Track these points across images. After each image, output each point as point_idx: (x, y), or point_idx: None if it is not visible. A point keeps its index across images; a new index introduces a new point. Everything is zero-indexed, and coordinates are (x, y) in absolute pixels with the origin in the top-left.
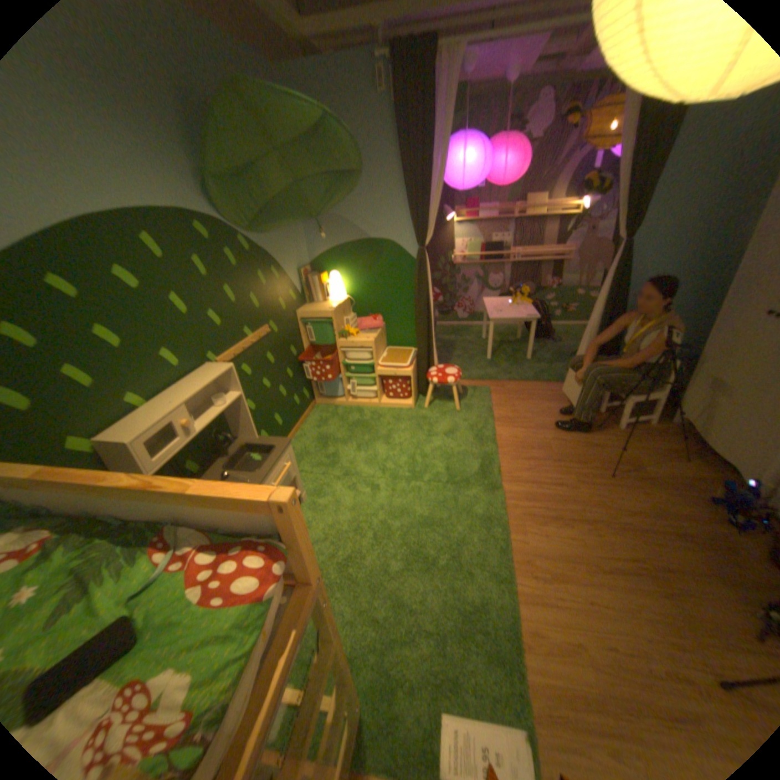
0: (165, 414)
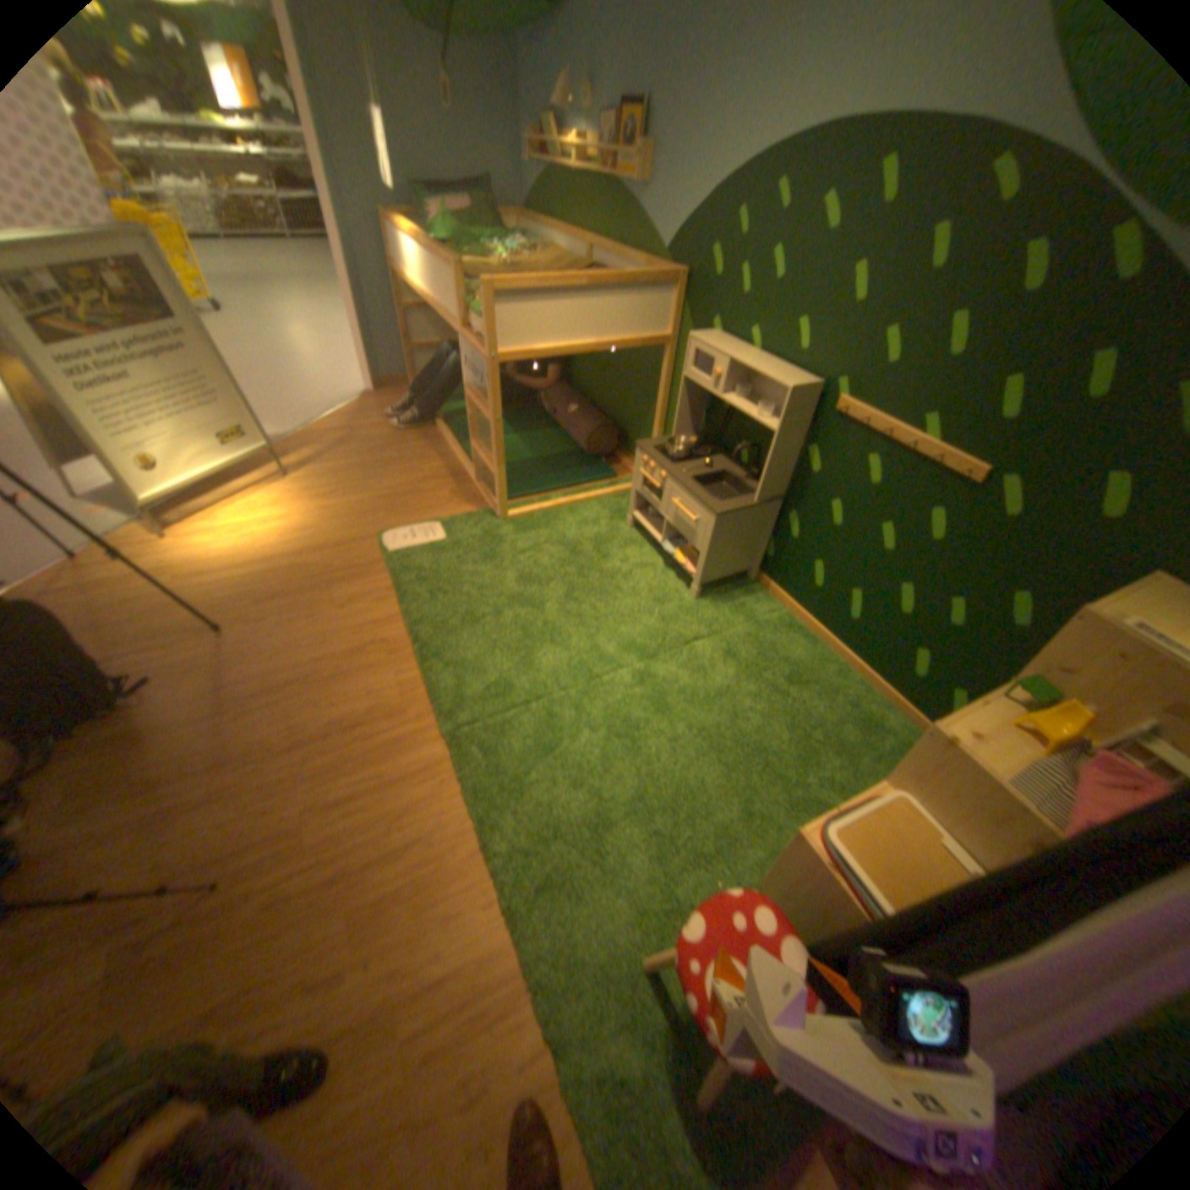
0: (716, 351)
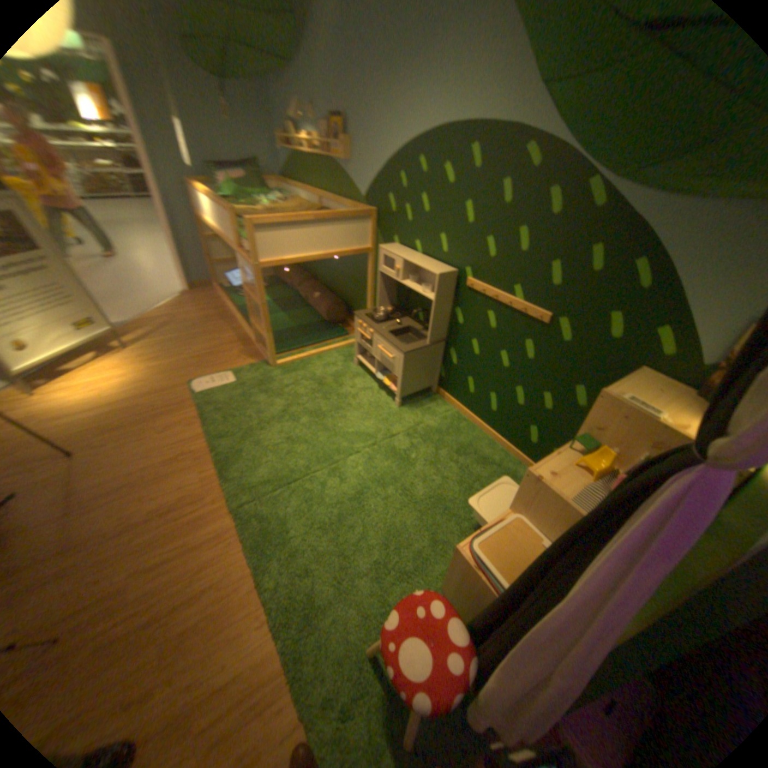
0: (396, 256)
